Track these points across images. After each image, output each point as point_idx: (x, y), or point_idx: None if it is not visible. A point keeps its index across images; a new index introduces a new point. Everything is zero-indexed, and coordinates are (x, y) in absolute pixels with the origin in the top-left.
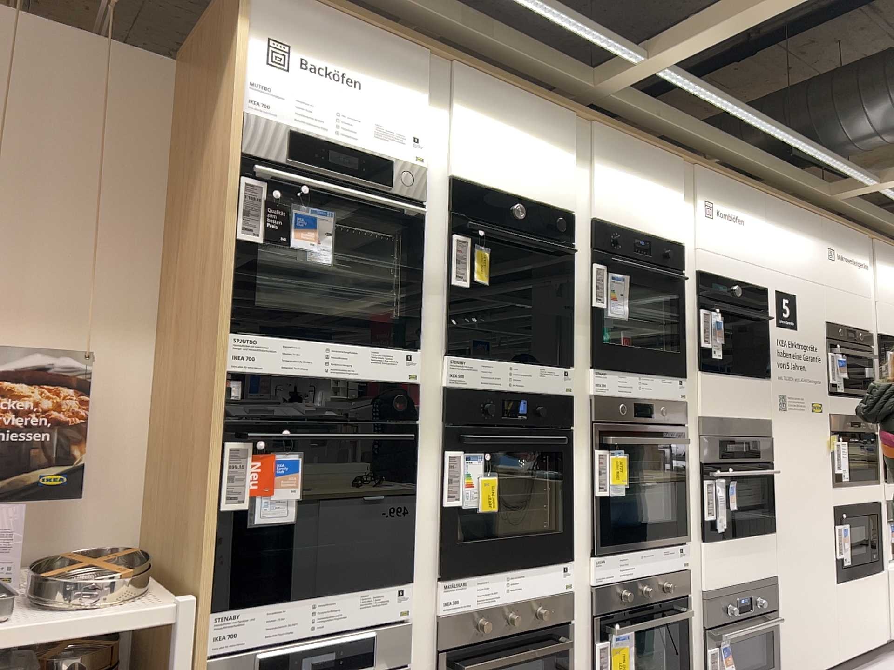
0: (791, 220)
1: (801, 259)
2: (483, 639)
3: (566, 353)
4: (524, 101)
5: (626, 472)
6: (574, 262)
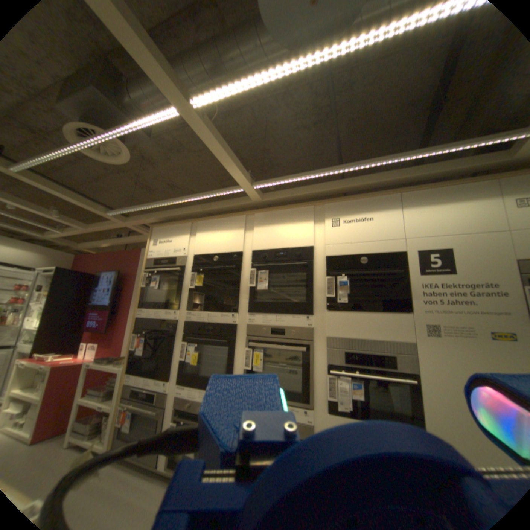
0: (443, 195)
1: (462, 218)
2: (189, 412)
3: (236, 307)
4: (221, 221)
5: (261, 360)
6: (242, 270)
